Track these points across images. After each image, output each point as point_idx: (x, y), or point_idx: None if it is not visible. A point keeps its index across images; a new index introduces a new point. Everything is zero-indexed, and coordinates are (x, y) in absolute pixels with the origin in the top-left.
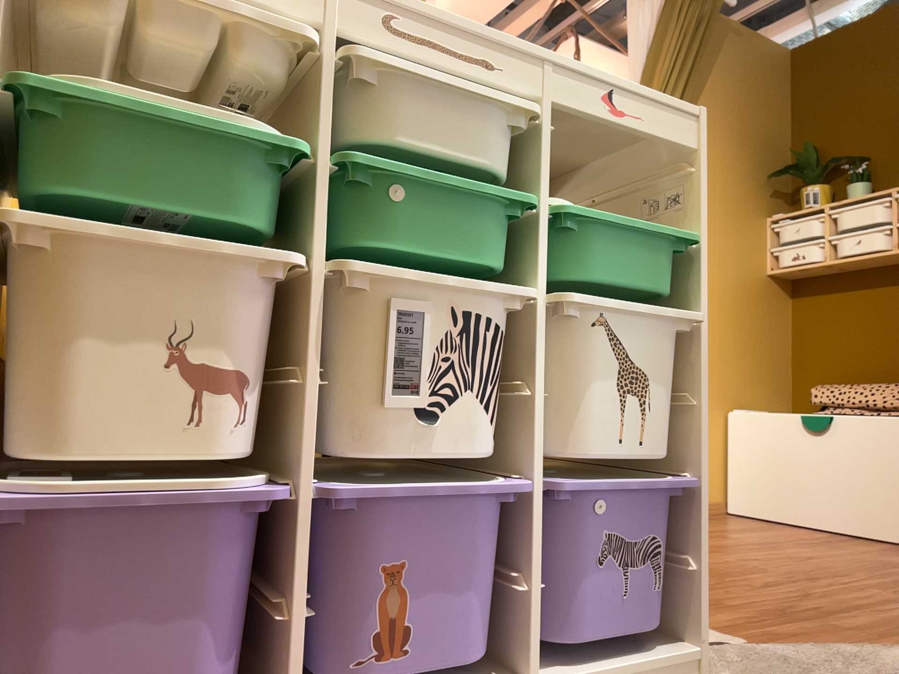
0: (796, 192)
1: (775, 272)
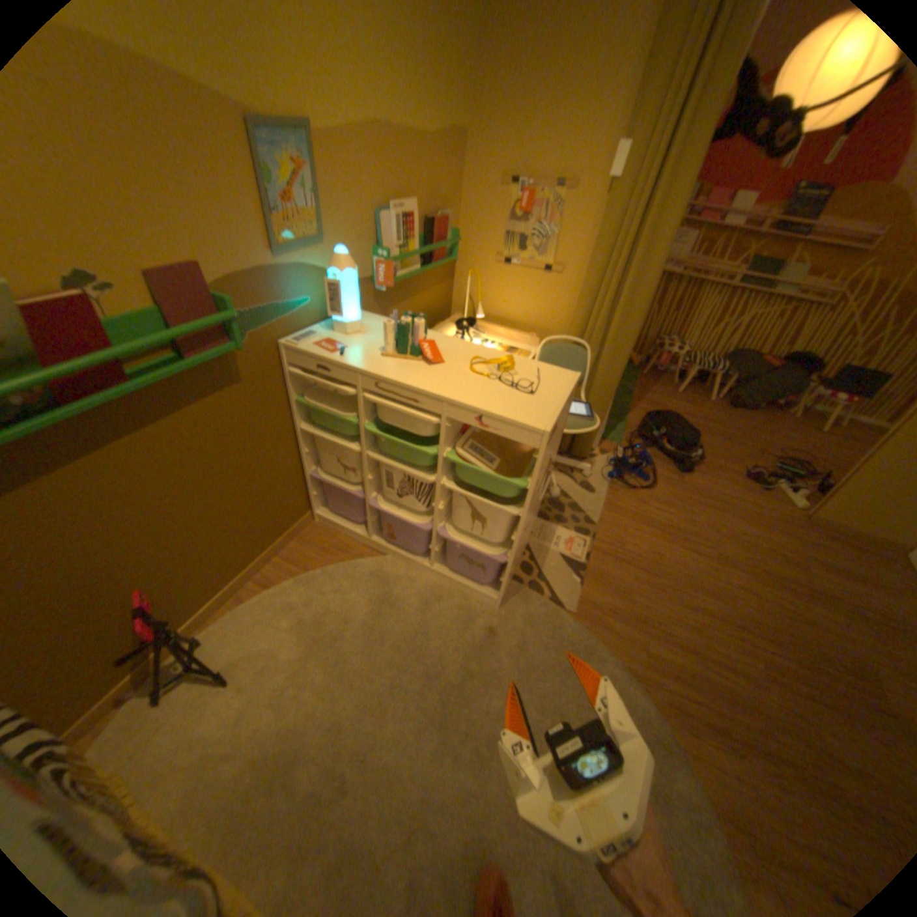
0: None
1: None
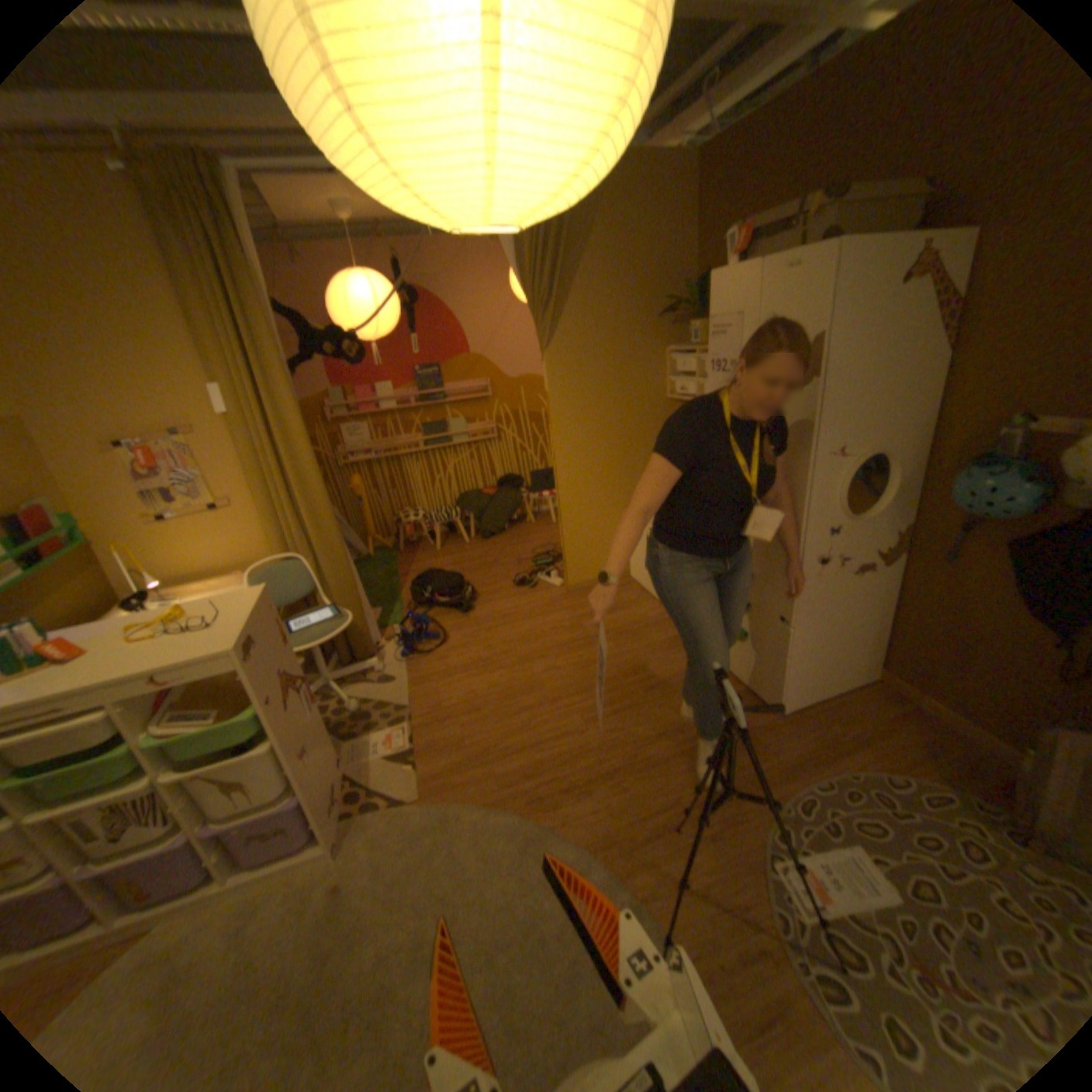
0: (691, 324)
1: (675, 398)
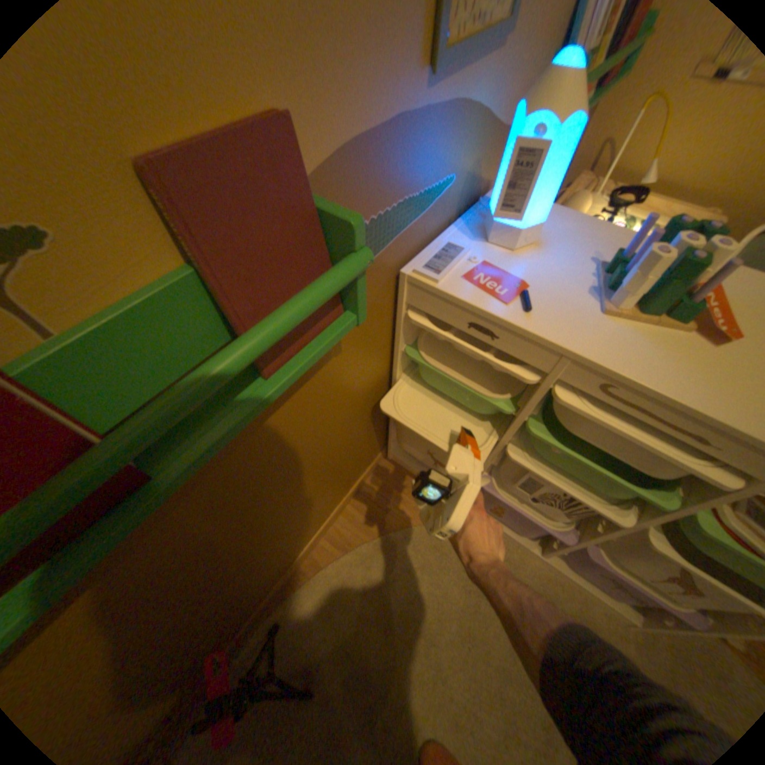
0: None
1: None
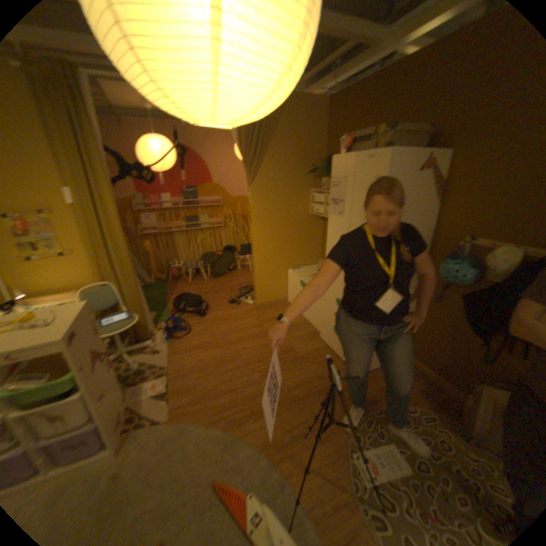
0: (322, 179)
1: (313, 214)
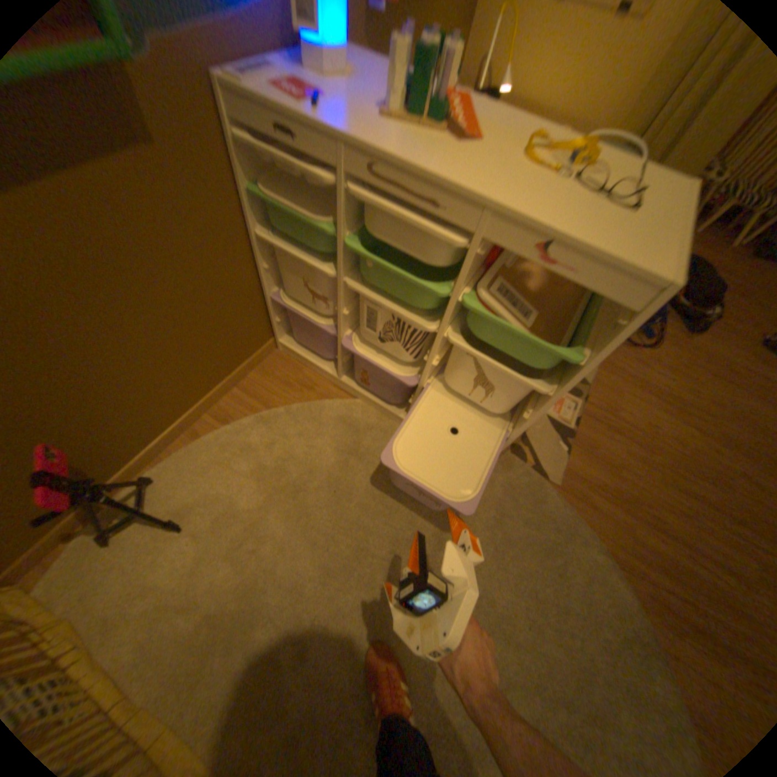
0: None
1: None
